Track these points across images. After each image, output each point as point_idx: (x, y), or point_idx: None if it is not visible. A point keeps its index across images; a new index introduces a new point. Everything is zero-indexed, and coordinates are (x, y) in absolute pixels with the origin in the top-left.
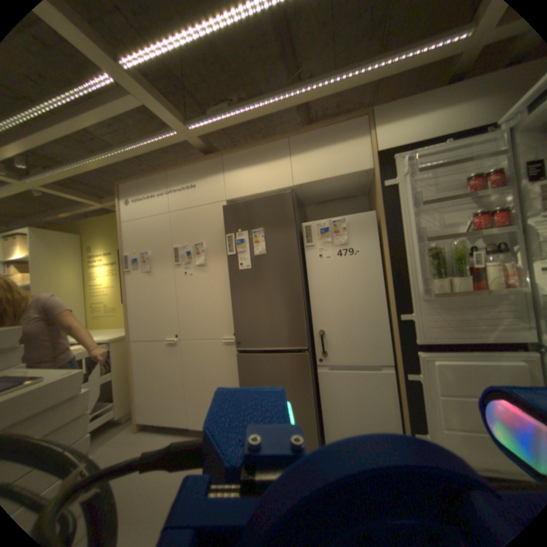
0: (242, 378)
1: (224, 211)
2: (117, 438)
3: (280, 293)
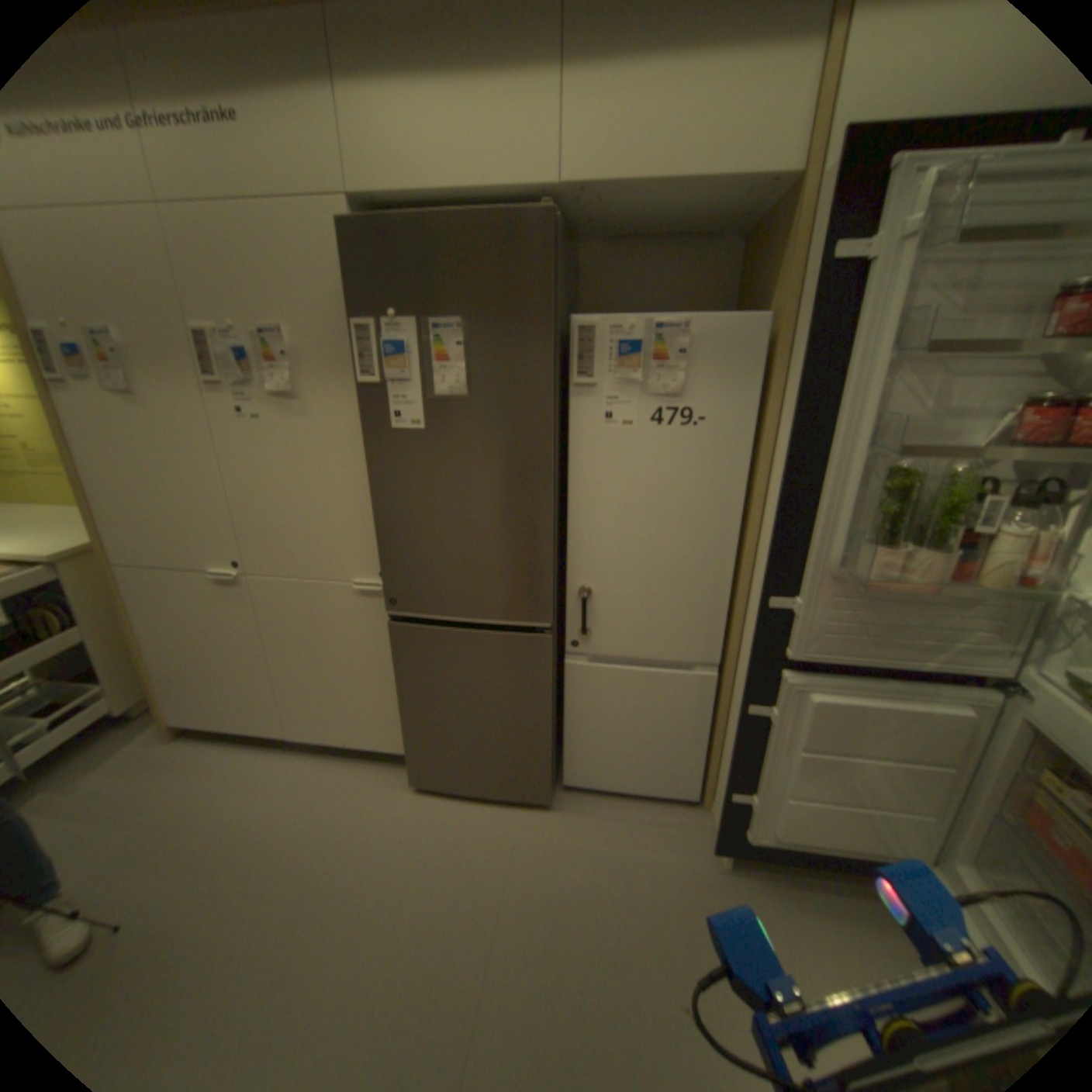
0: (401, 670)
1: (343, 232)
2: (126, 754)
3: (498, 503)
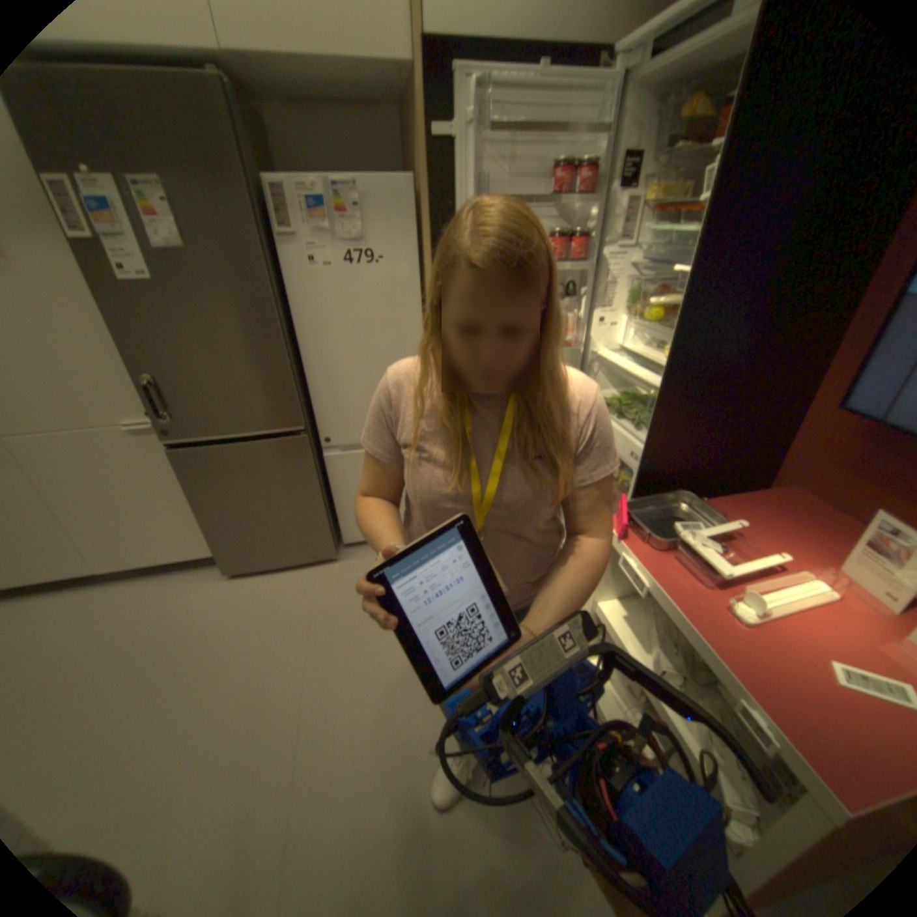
0: (188, 488)
1: None
2: None
3: (236, 338)
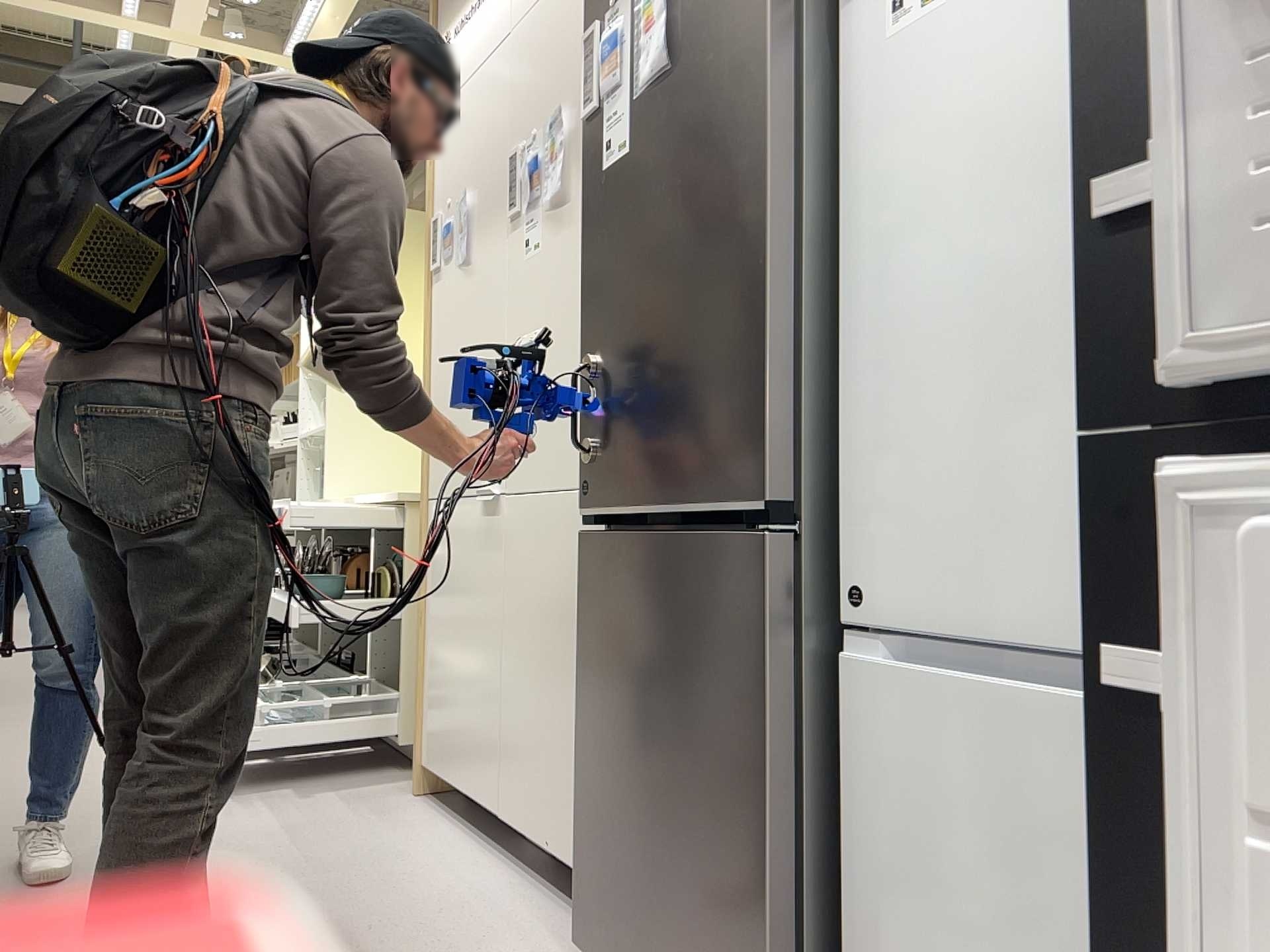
0: (584, 642)
1: None
2: (376, 790)
3: (700, 241)
